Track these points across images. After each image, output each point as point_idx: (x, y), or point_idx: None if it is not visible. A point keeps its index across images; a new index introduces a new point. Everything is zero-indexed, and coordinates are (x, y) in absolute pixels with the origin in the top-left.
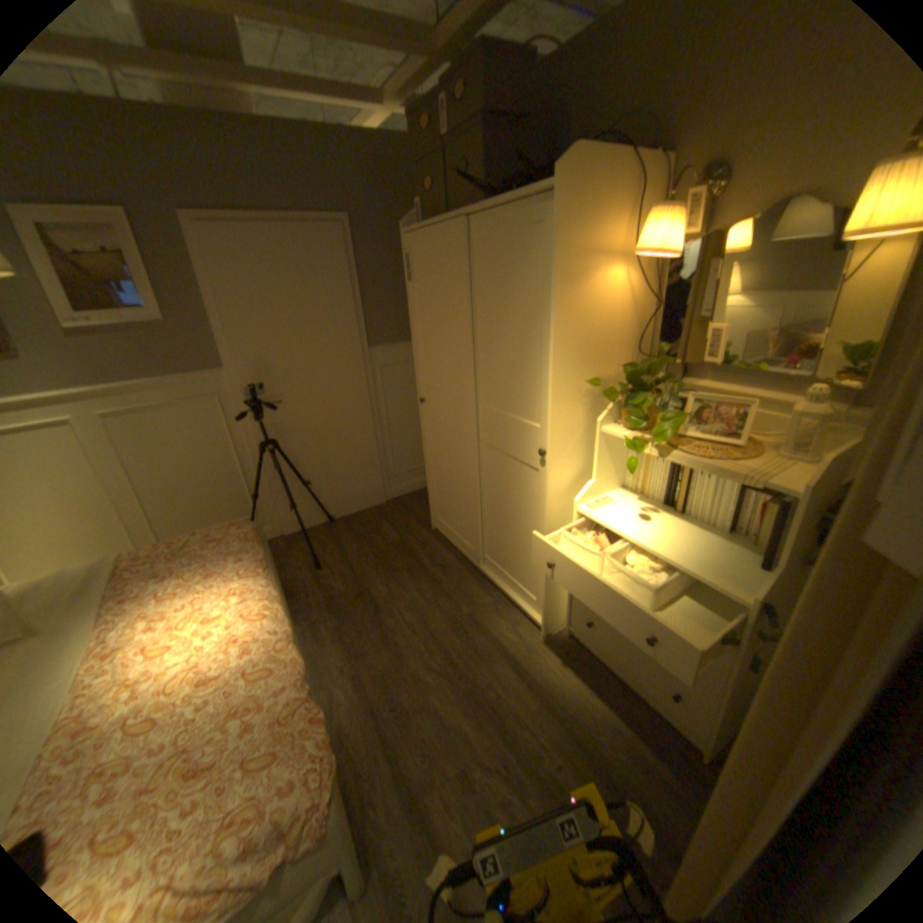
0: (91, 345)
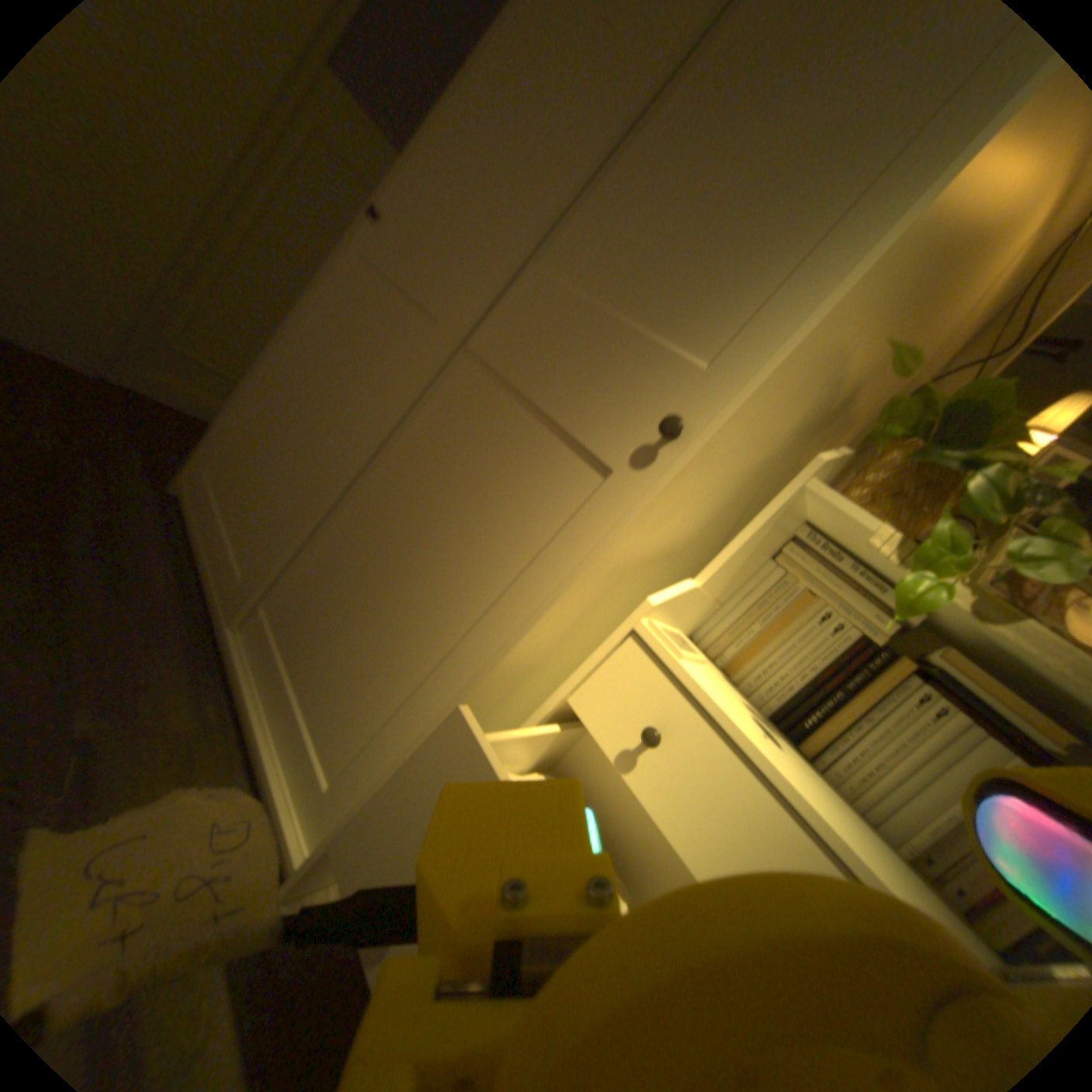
0: None
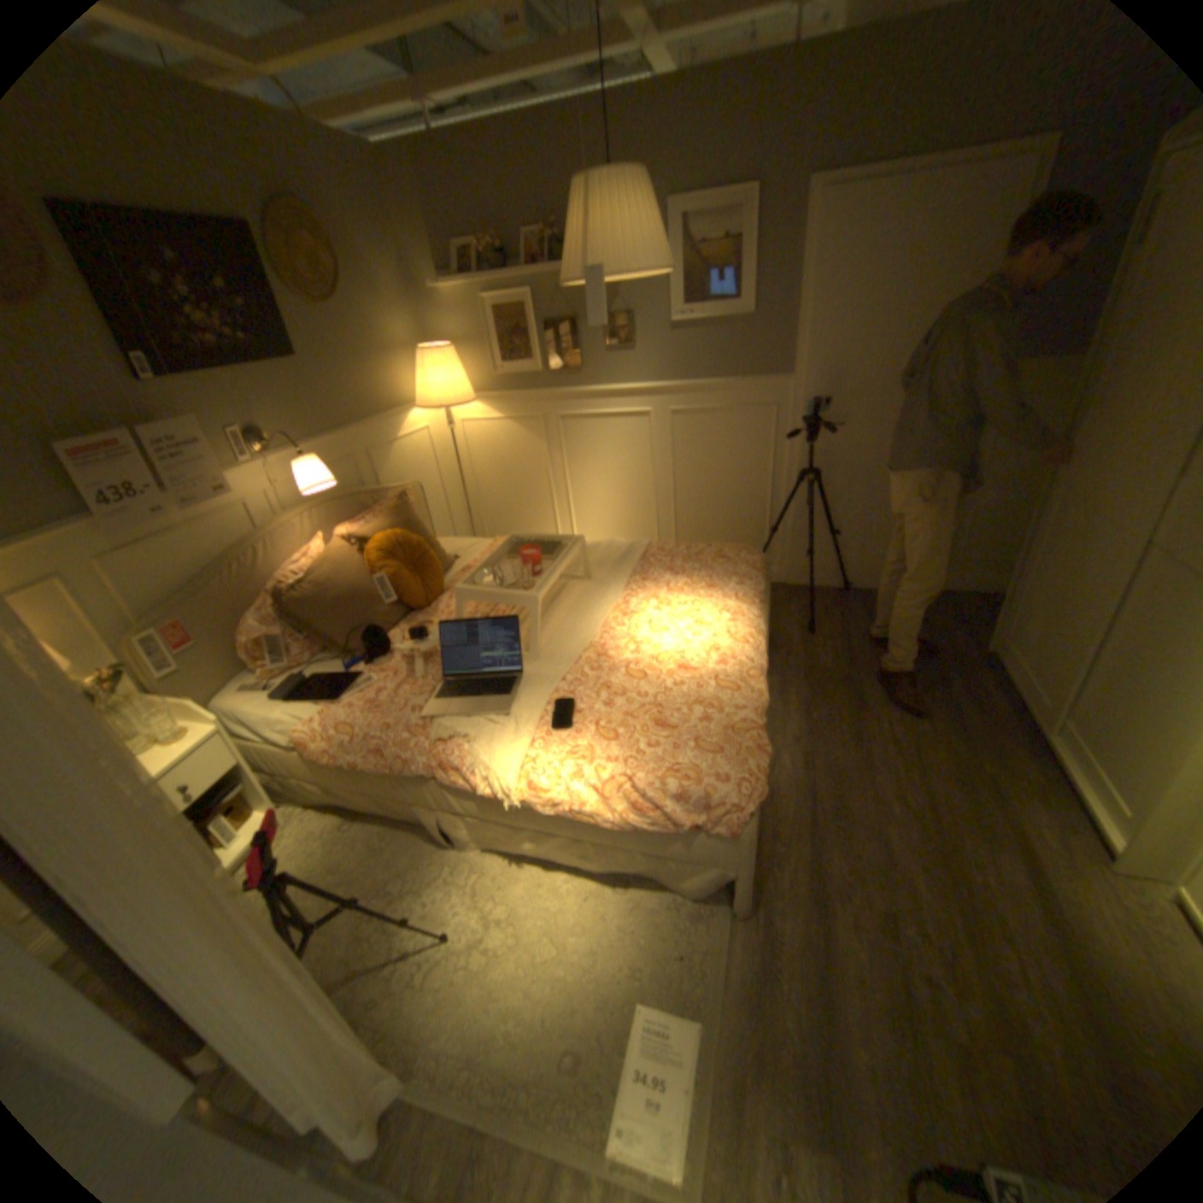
0: (686, 340)
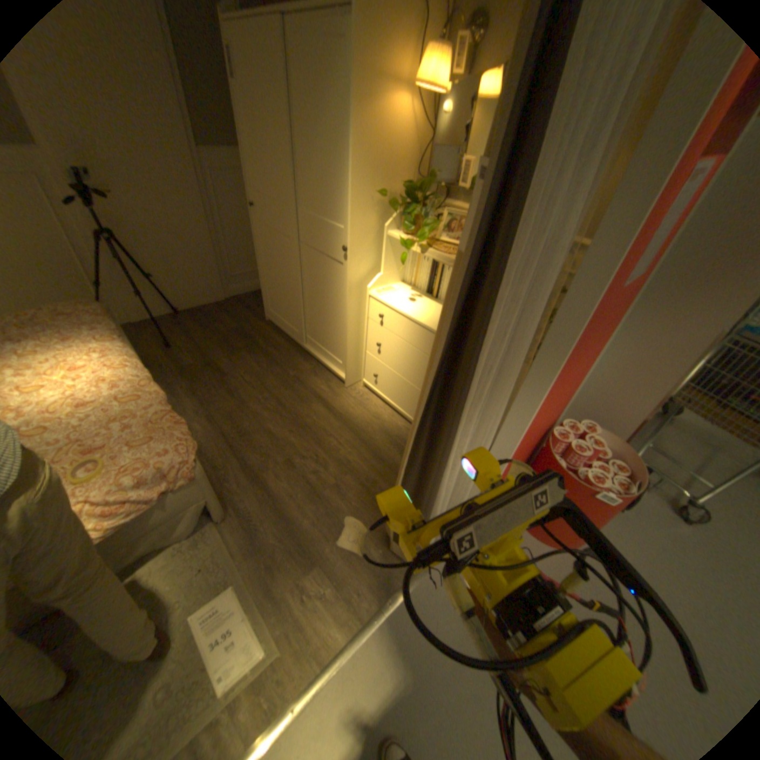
0: None
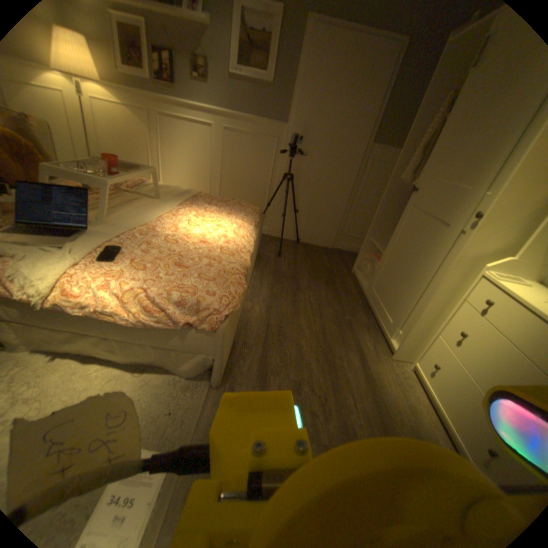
0: (236, 86)
